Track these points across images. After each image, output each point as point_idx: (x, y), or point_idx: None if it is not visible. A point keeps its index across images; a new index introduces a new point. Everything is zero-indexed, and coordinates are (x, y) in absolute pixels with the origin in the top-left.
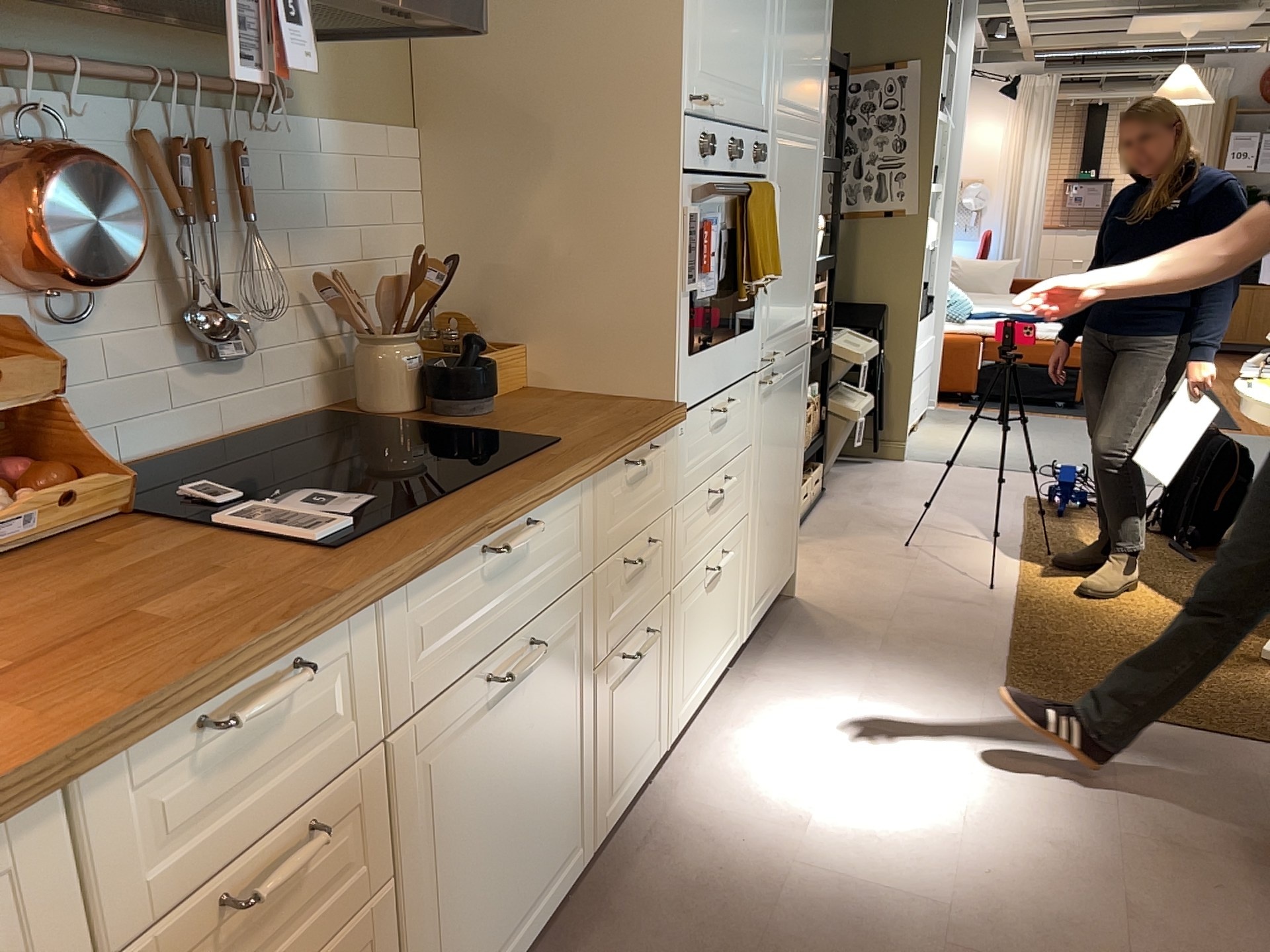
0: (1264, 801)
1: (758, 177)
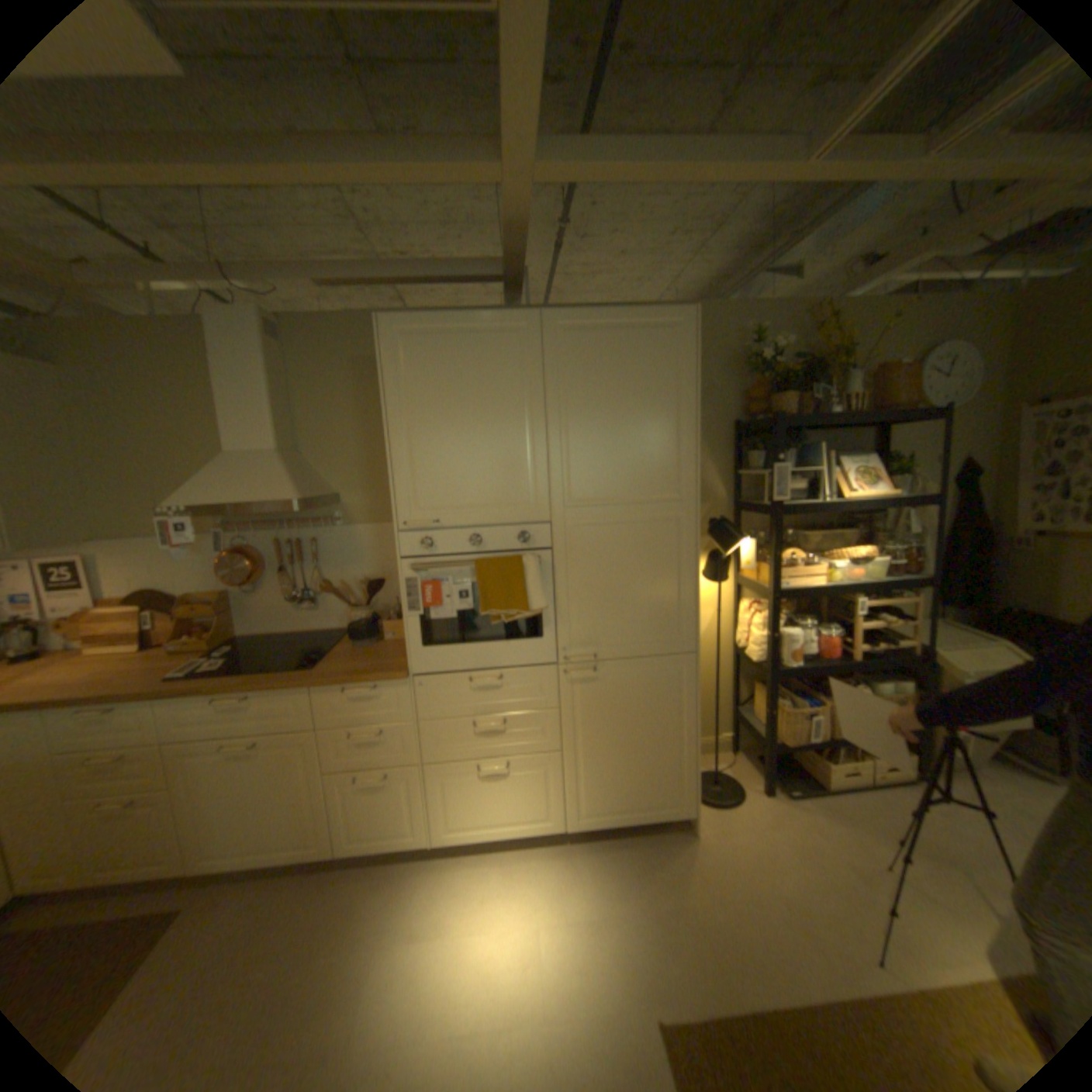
0: None
1: (529, 549)
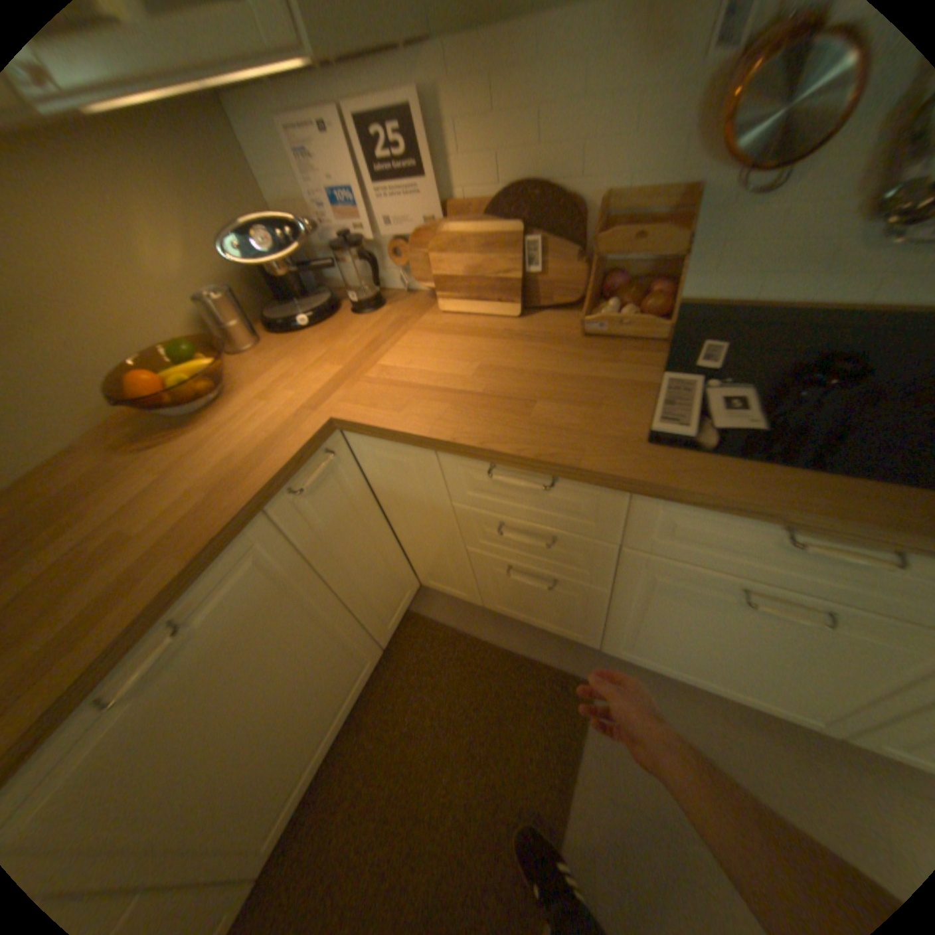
0: None
1: None
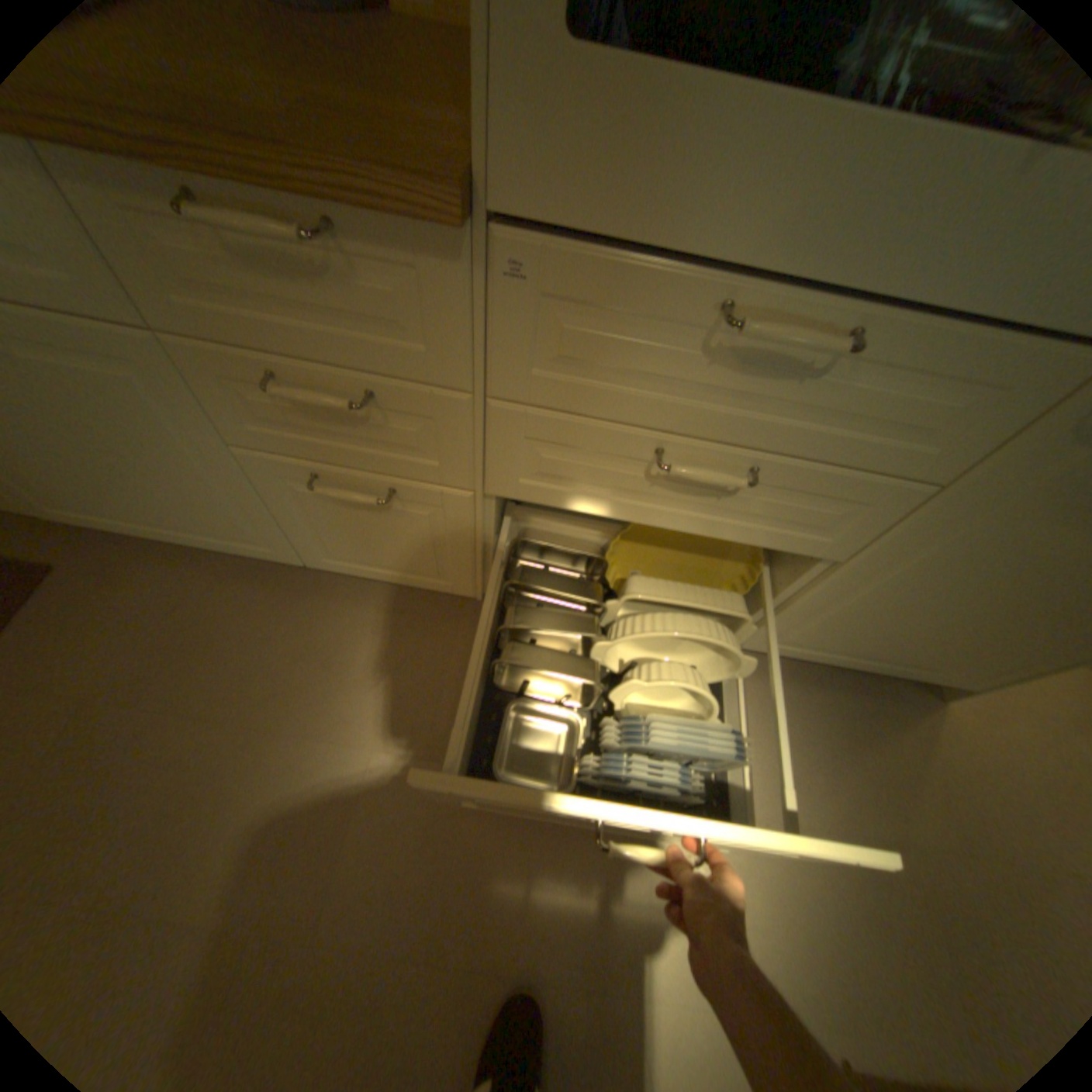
0: None
1: None
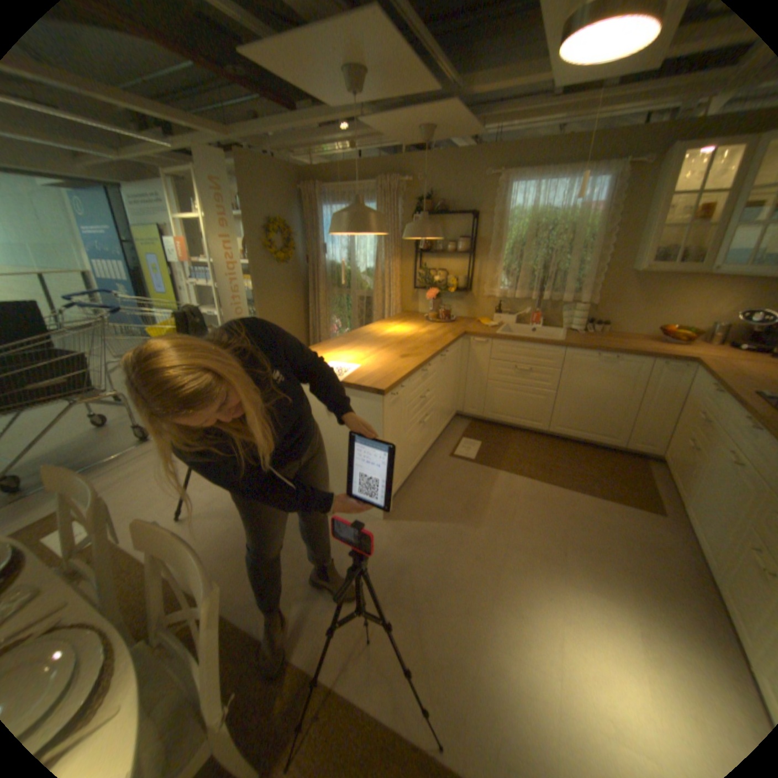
0: (400, 647)
1: None
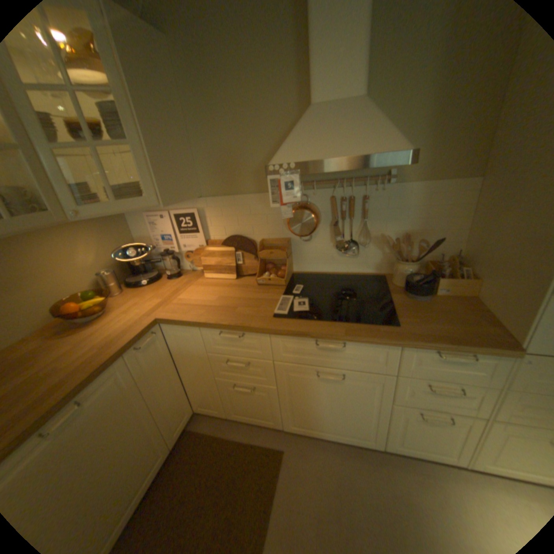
0: None
1: None
